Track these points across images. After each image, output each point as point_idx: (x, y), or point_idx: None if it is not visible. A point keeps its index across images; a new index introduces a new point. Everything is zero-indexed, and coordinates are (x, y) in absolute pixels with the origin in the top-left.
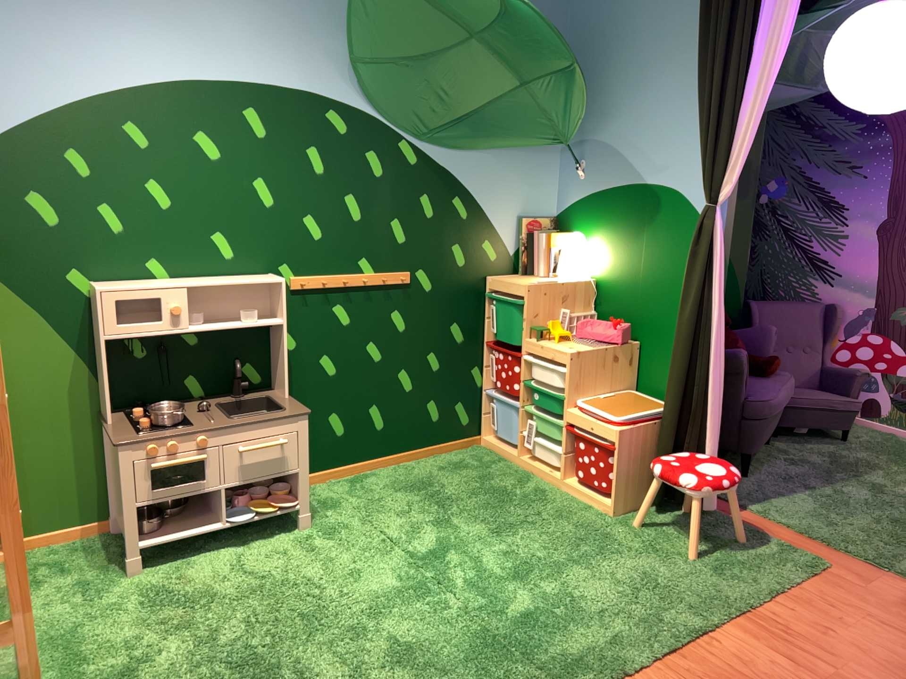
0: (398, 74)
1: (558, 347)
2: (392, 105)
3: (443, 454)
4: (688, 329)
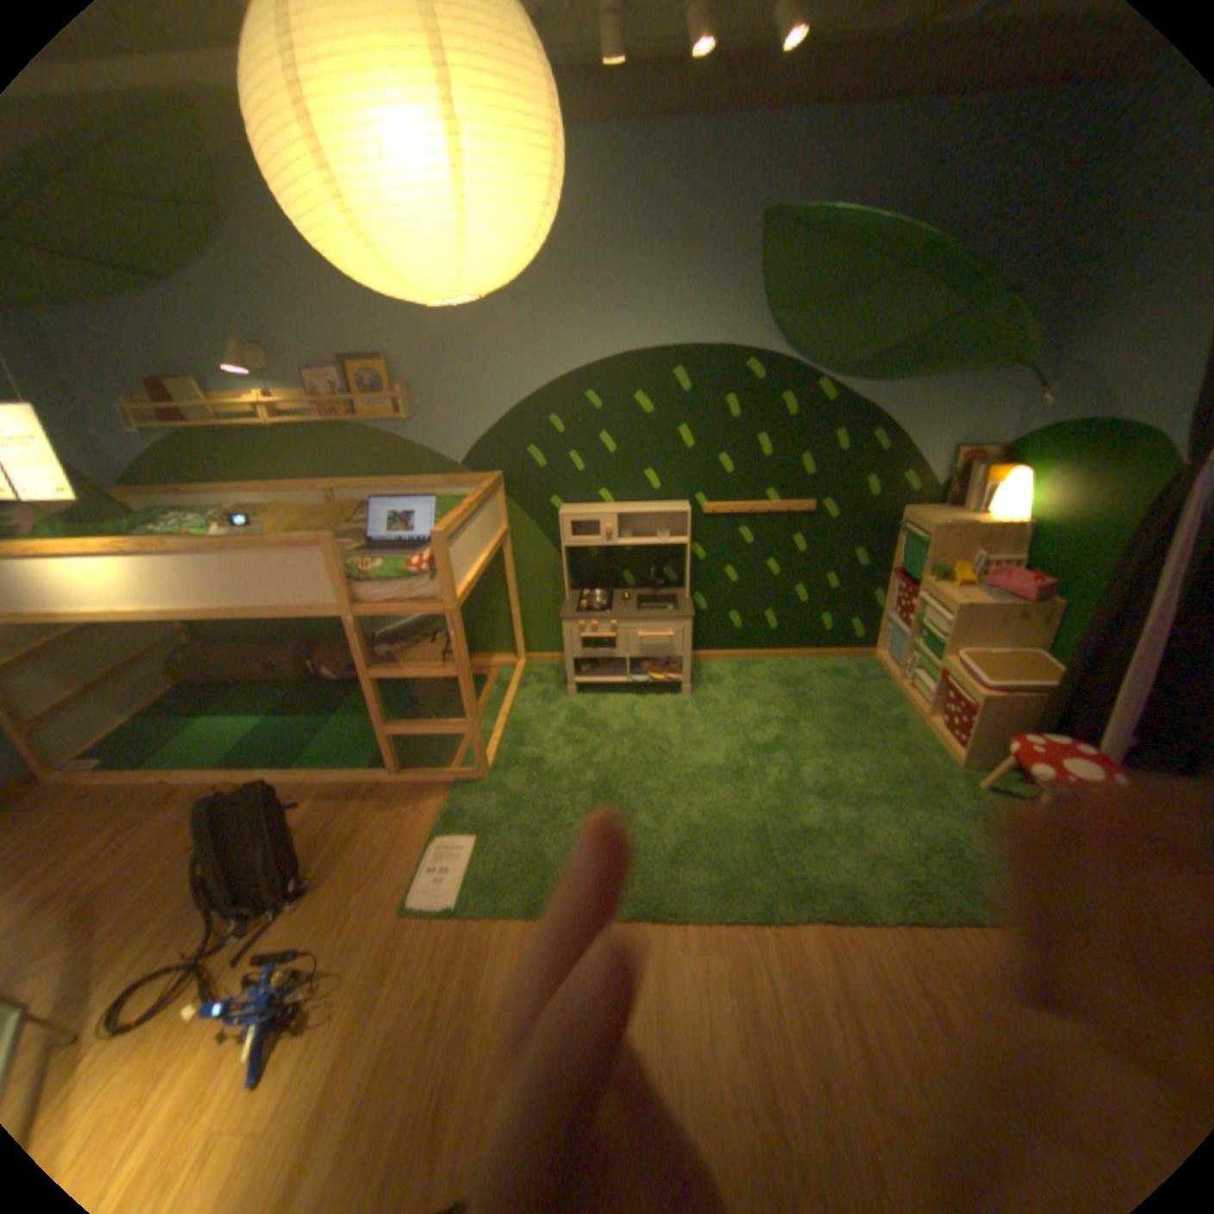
0: (817, 317)
1: (949, 595)
2: (811, 348)
3: (831, 658)
4: (1107, 613)
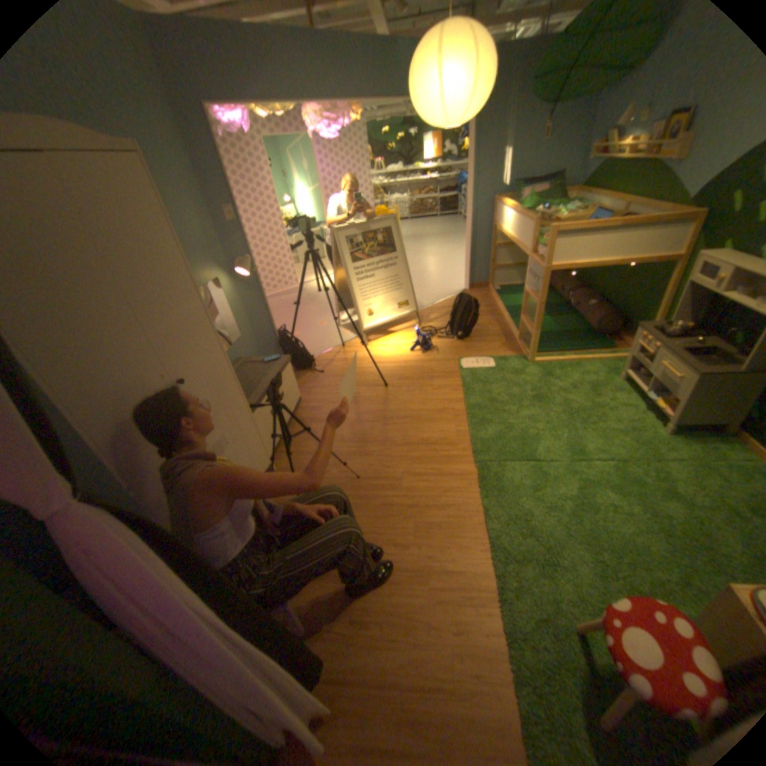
0: None
1: None
2: None
3: None
4: None
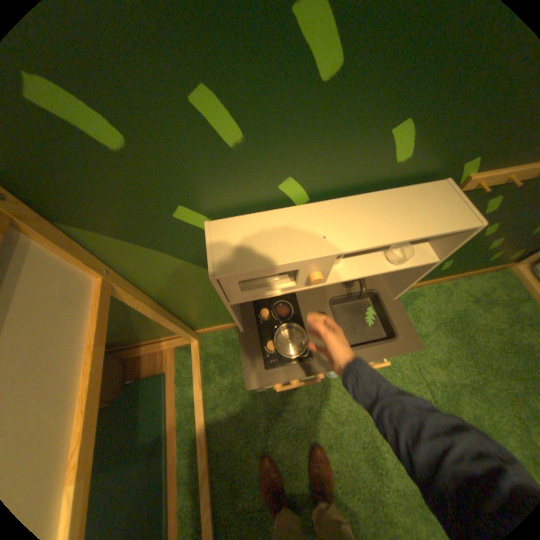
0: None
1: None
2: None
3: (476, 276)
4: None
